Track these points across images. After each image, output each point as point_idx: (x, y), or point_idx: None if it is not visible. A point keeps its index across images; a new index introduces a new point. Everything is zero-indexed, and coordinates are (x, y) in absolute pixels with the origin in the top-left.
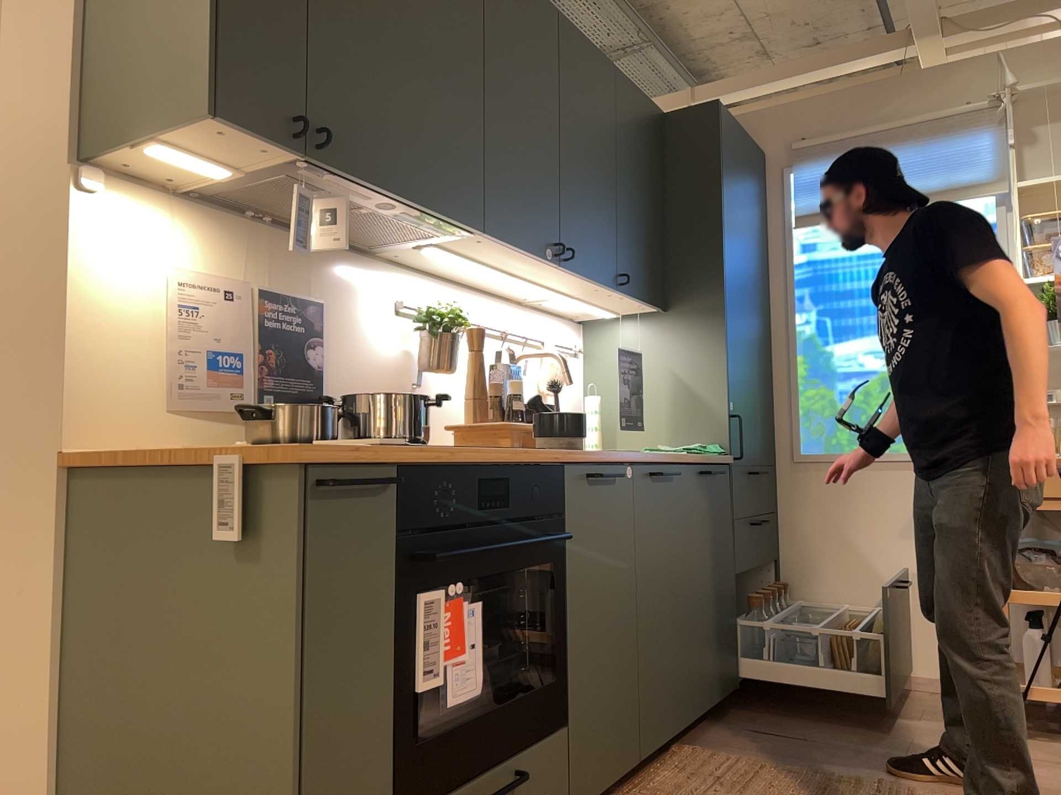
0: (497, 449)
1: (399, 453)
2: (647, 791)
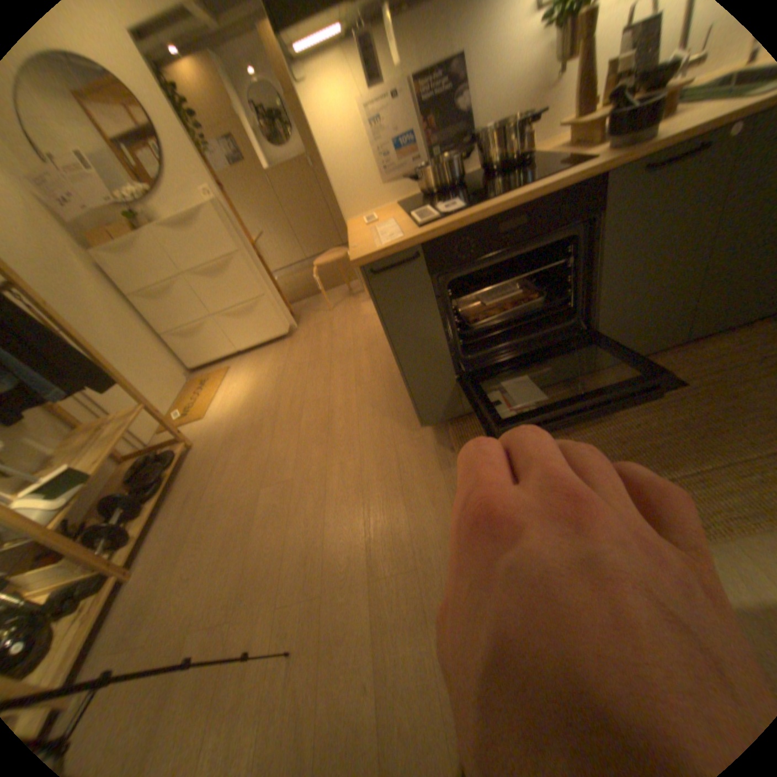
0: (526, 186)
1: (418, 238)
2: (688, 355)
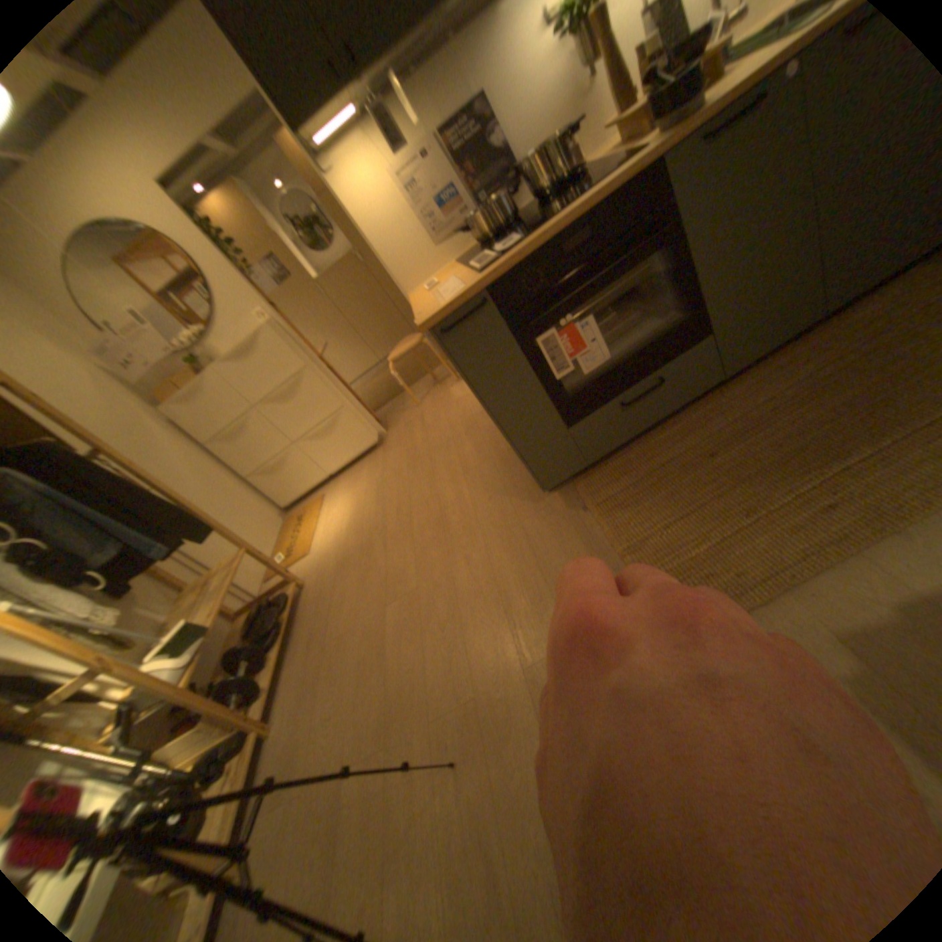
0: (579, 198)
1: (480, 284)
2: (835, 329)
